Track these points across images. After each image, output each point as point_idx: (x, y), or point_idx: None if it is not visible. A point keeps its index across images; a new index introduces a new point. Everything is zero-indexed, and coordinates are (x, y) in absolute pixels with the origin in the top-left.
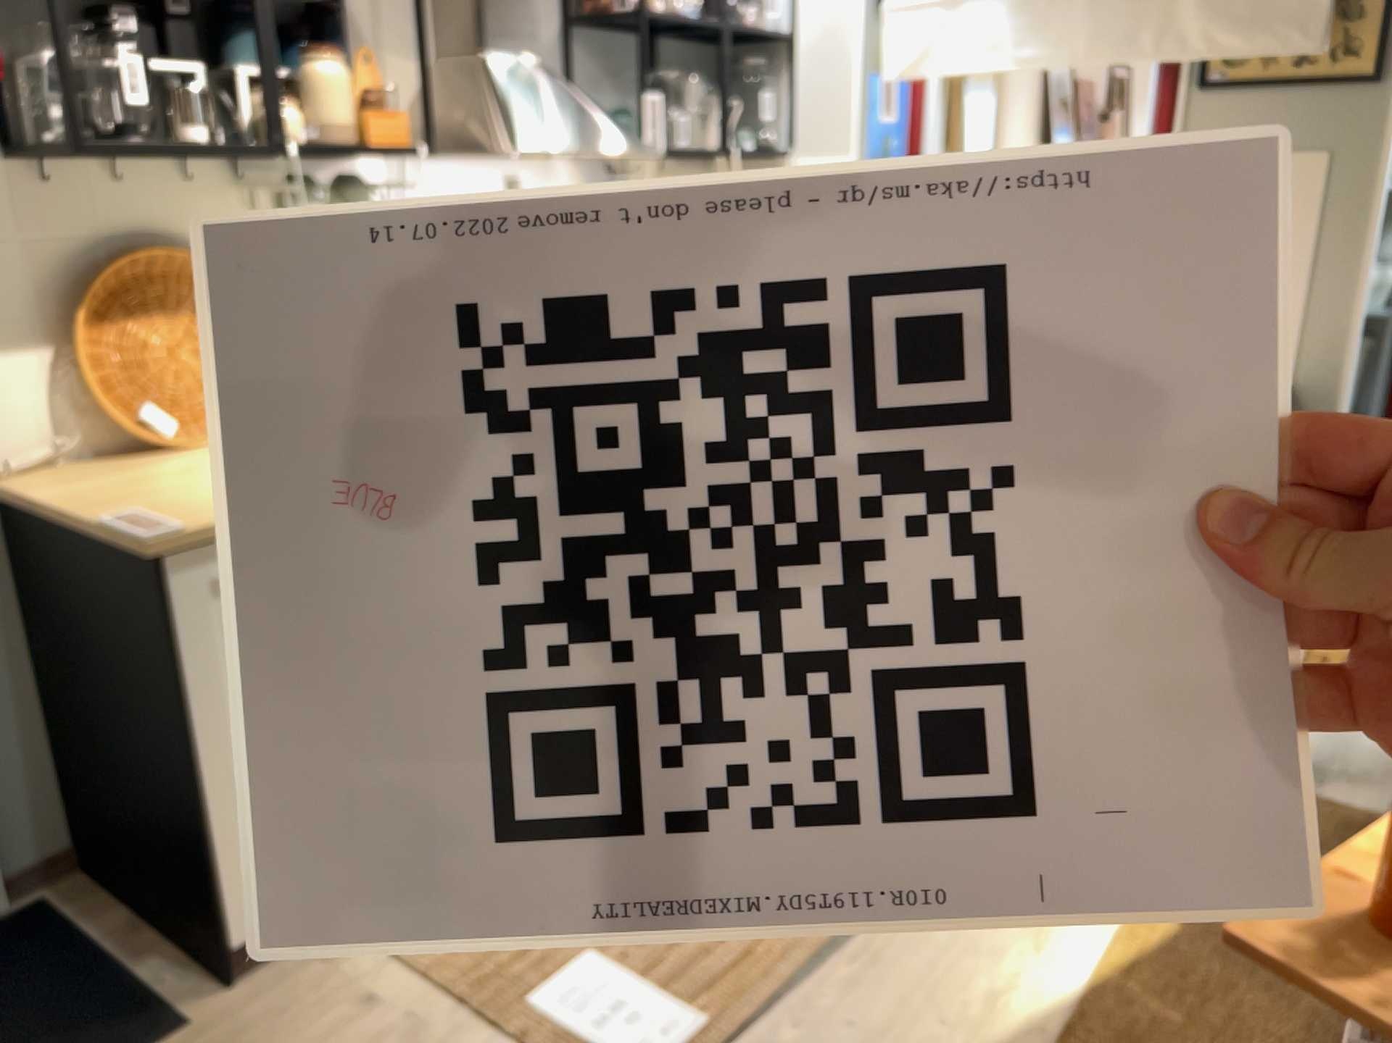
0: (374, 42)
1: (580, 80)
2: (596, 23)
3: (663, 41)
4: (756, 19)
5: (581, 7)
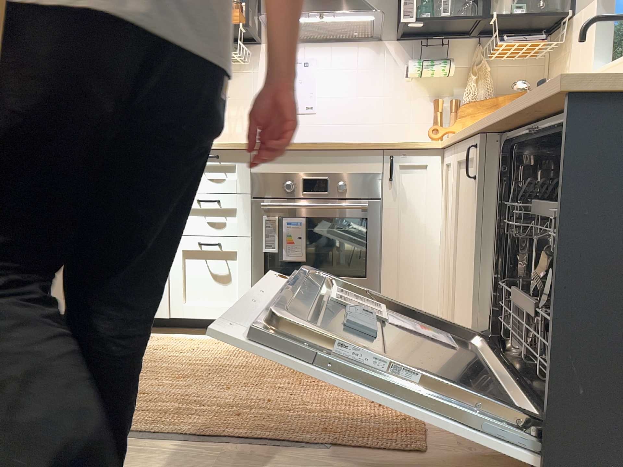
0: None
1: None
2: None
3: None
4: None
5: None
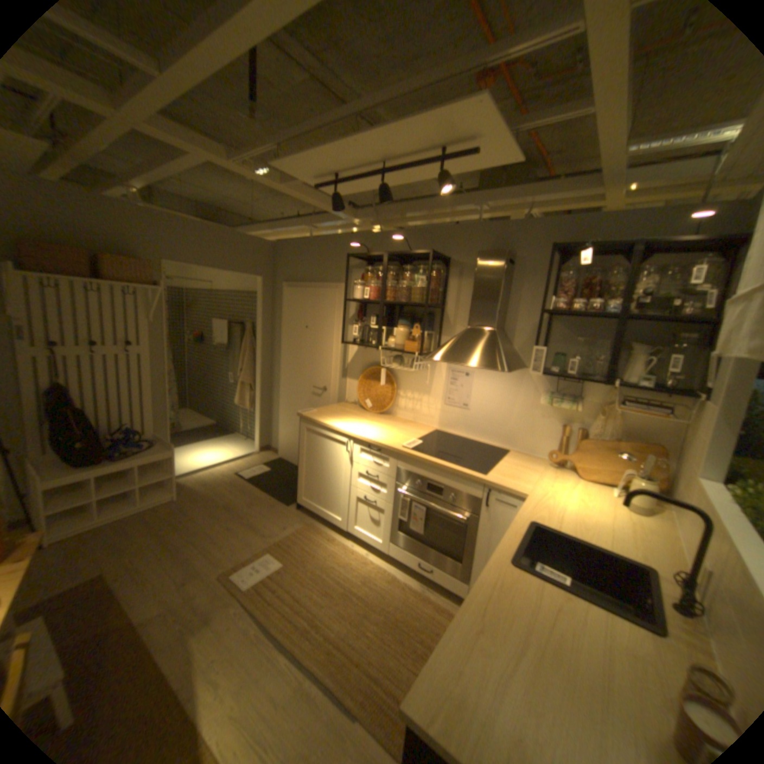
0: (452, 322)
1: (556, 338)
2: (569, 314)
3: (635, 321)
4: (689, 310)
5: (564, 307)
